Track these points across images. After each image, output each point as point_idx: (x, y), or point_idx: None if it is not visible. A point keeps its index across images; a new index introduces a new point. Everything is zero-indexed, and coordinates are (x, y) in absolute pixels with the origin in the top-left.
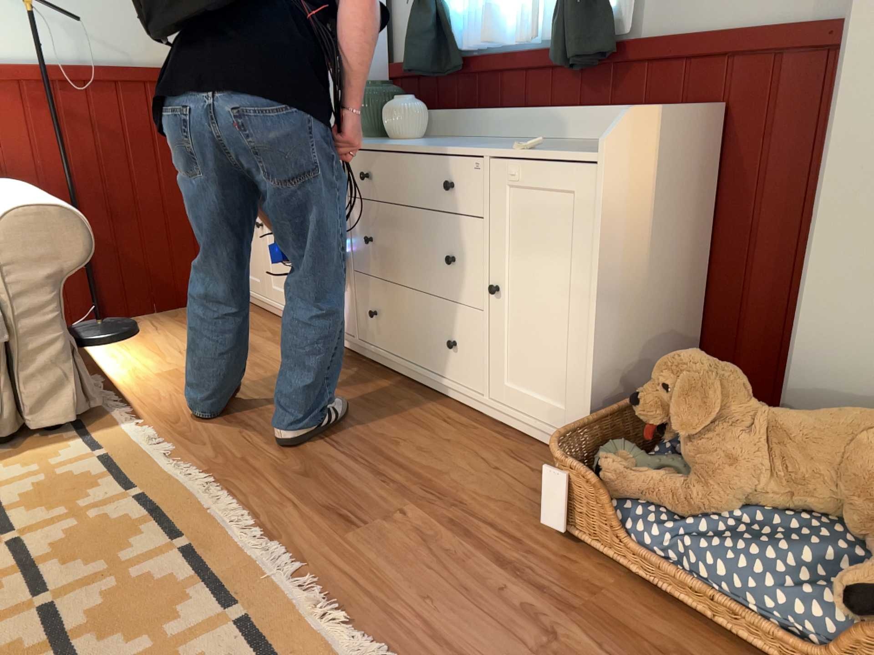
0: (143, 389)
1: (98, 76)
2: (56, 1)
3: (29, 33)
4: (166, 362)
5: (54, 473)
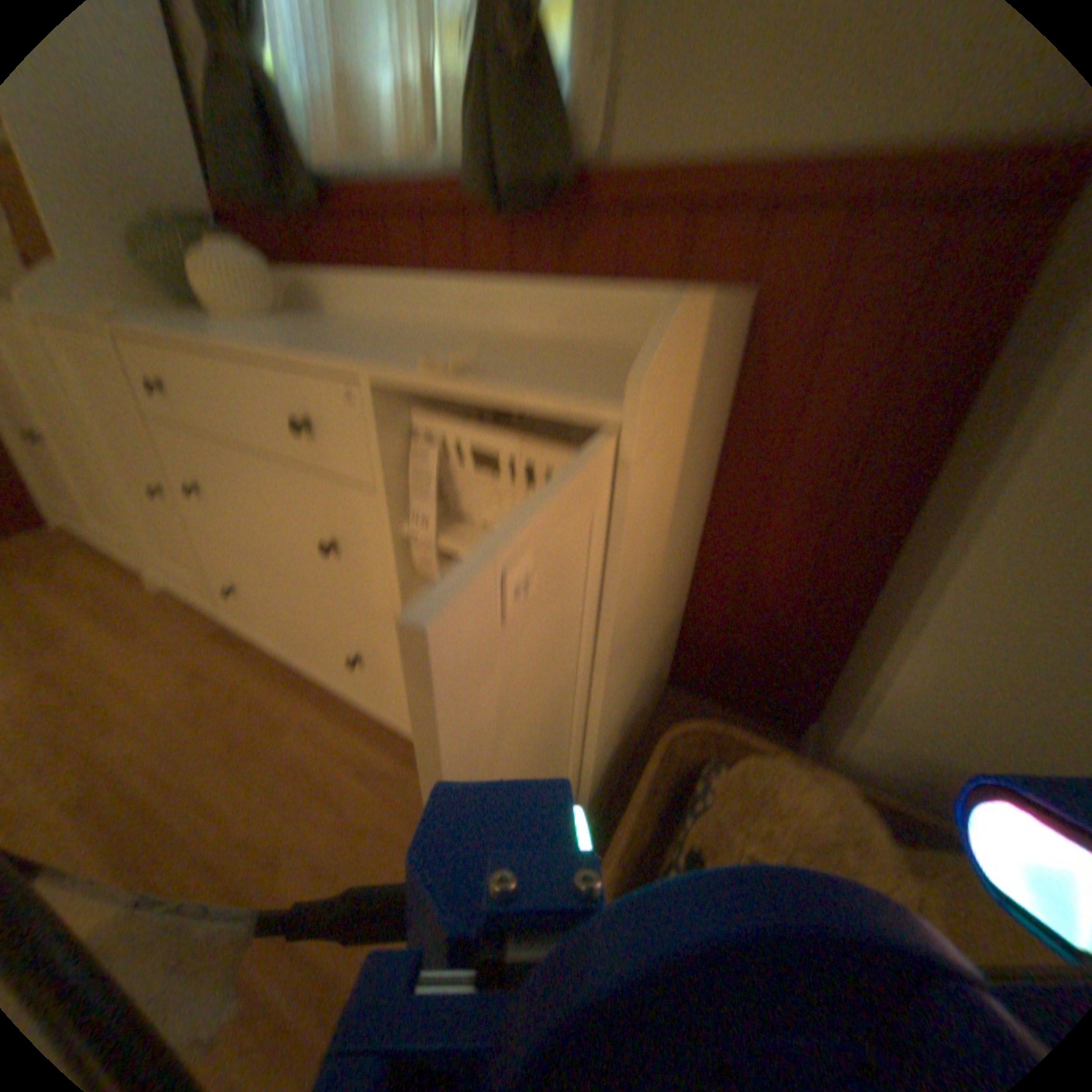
0: None
1: None
2: None
3: None
4: None
5: None
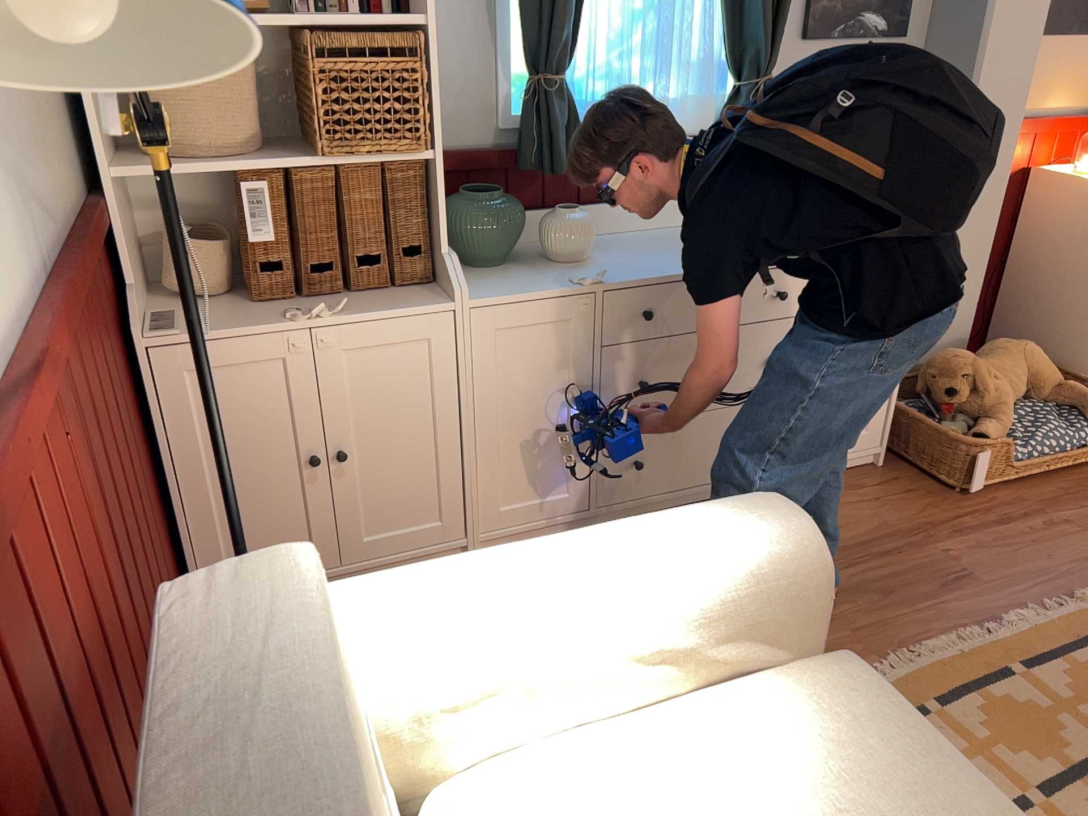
0: None
1: (74, 289)
2: None
3: None
4: None
5: None
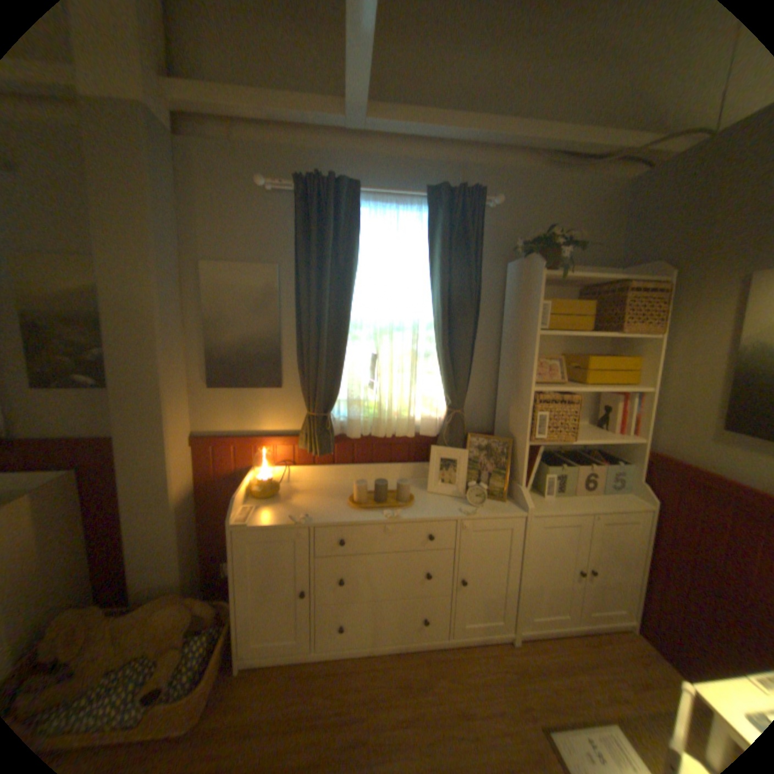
0: None
1: None
2: None
3: None
4: None
5: None
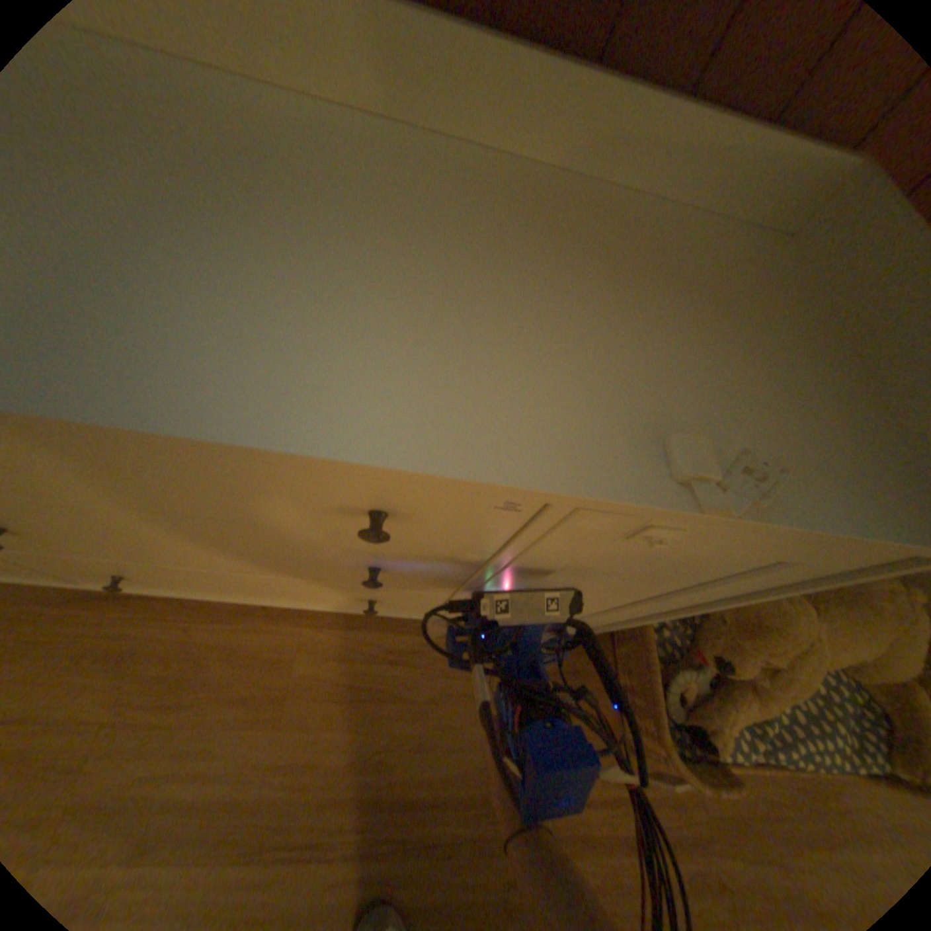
0: None
1: None
2: None
3: None
4: None
5: None
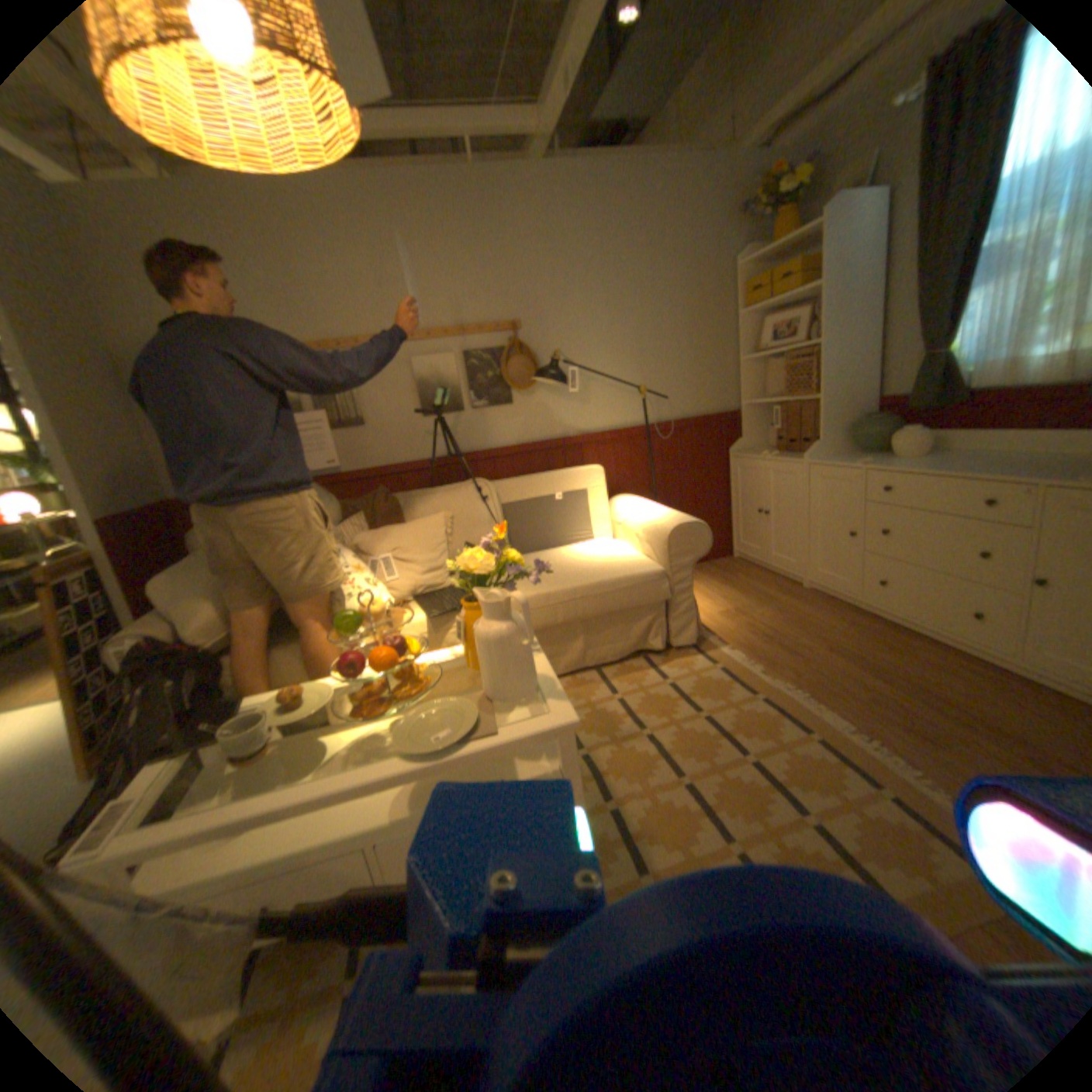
0: (714, 623)
1: (666, 425)
2: (647, 385)
3: (633, 405)
4: (716, 603)
5: (699, 676)
